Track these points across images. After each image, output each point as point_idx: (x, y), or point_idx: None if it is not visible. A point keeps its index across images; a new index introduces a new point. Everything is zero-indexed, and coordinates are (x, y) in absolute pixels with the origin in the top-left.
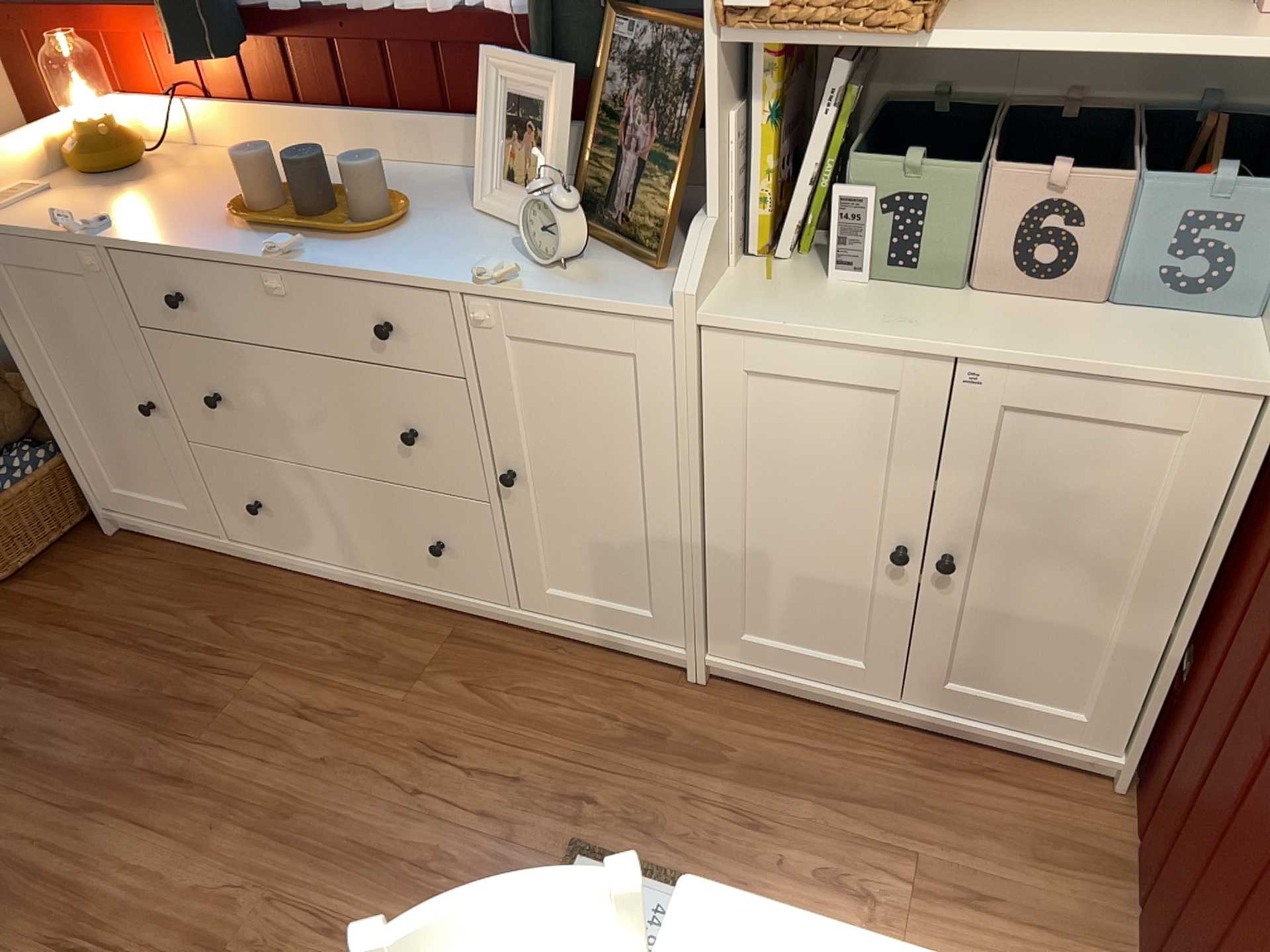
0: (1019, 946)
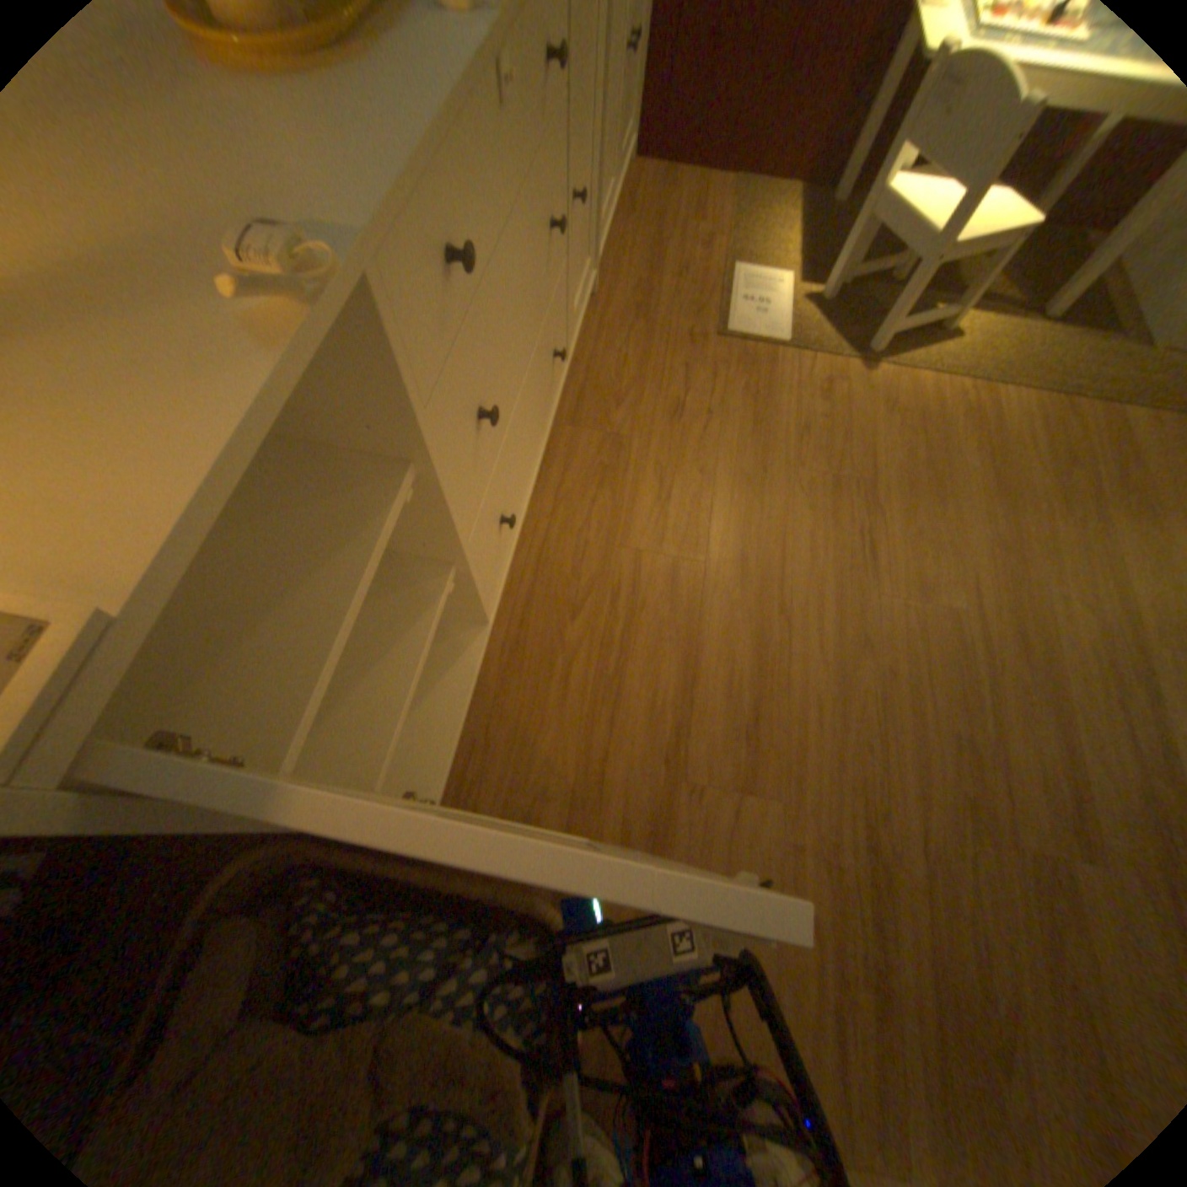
0: (719, 198)
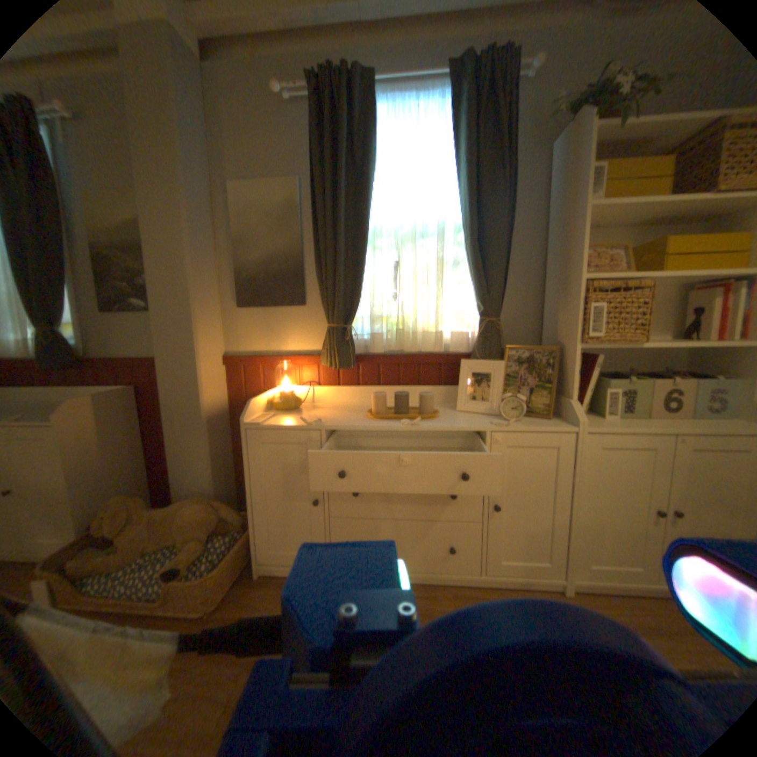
0: None
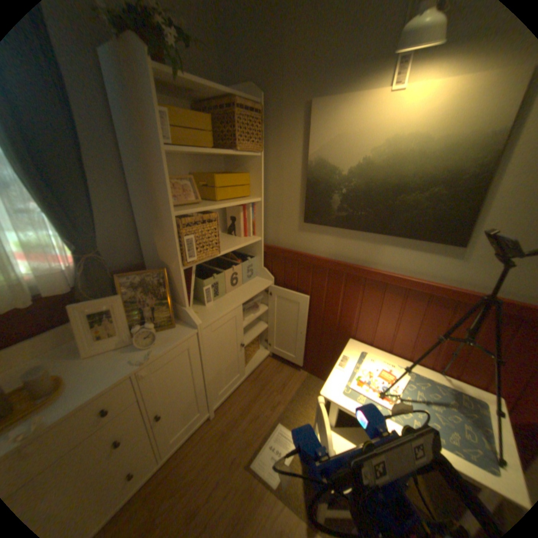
0: (295, 383)
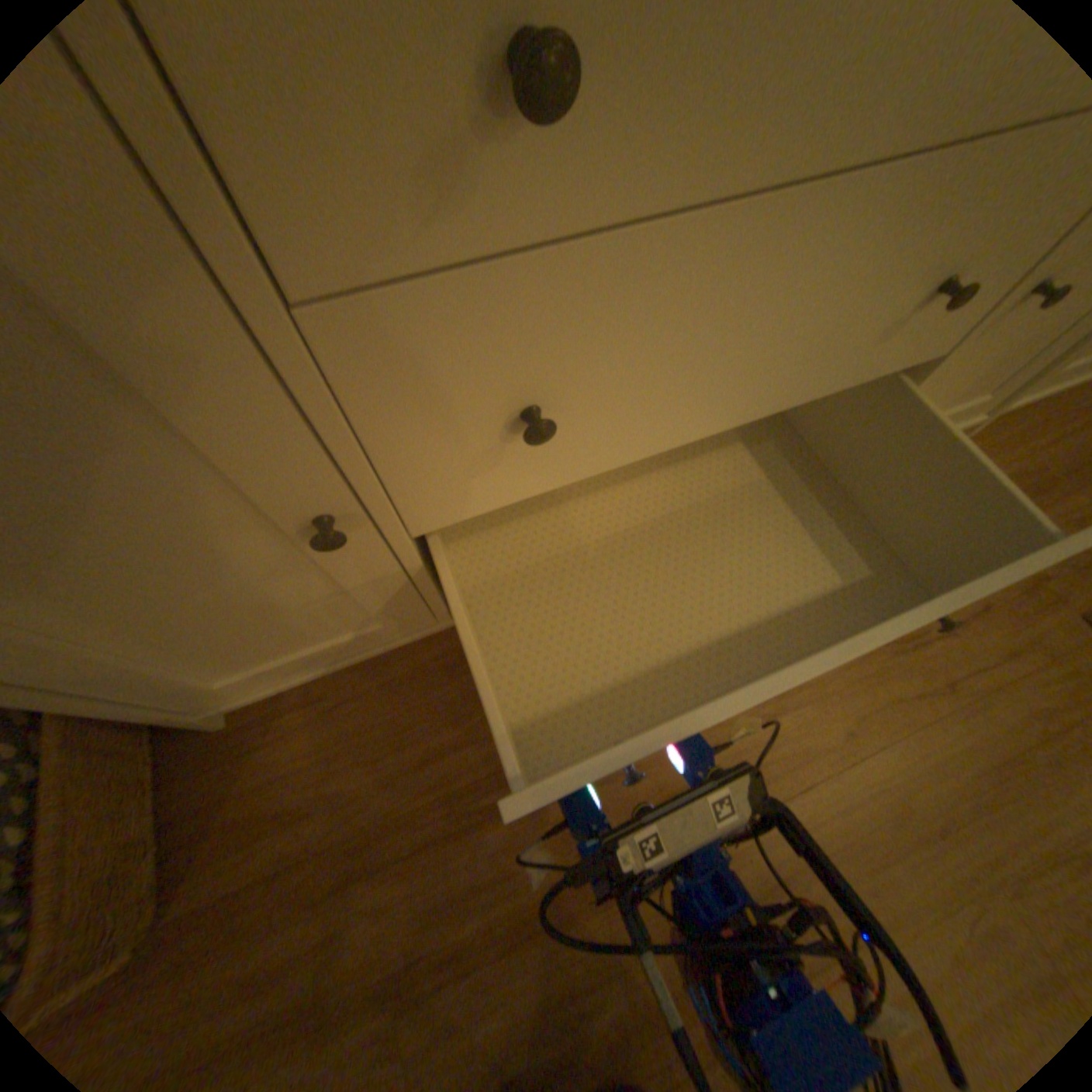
0: None
